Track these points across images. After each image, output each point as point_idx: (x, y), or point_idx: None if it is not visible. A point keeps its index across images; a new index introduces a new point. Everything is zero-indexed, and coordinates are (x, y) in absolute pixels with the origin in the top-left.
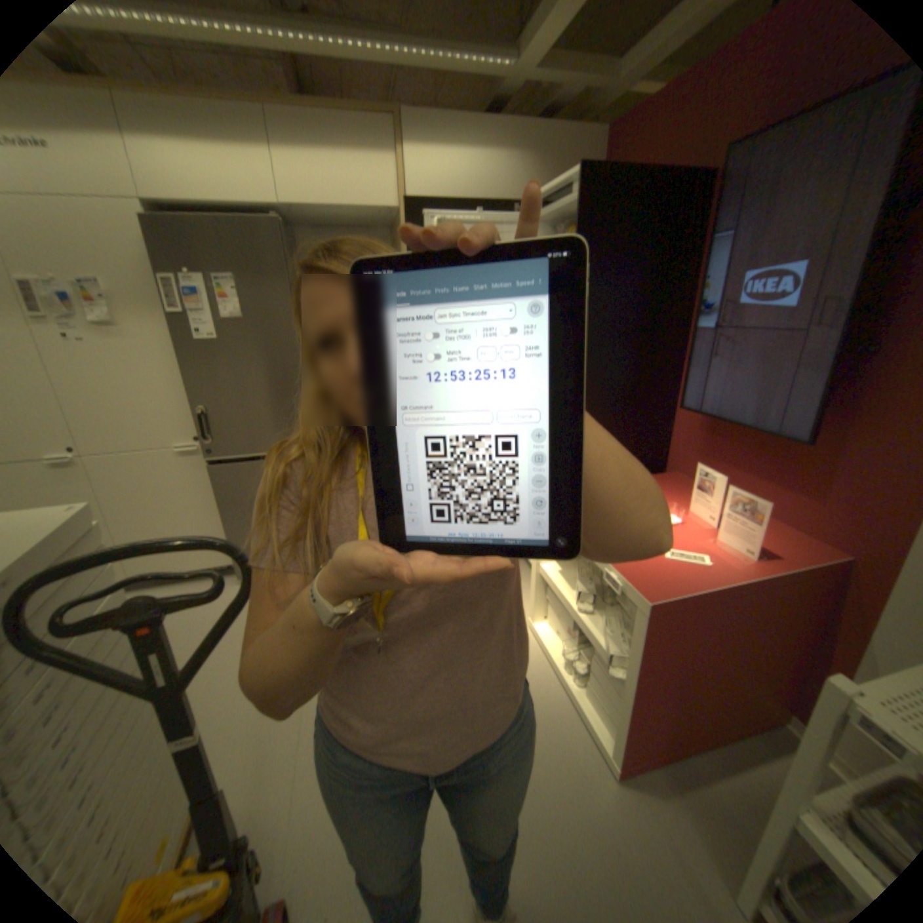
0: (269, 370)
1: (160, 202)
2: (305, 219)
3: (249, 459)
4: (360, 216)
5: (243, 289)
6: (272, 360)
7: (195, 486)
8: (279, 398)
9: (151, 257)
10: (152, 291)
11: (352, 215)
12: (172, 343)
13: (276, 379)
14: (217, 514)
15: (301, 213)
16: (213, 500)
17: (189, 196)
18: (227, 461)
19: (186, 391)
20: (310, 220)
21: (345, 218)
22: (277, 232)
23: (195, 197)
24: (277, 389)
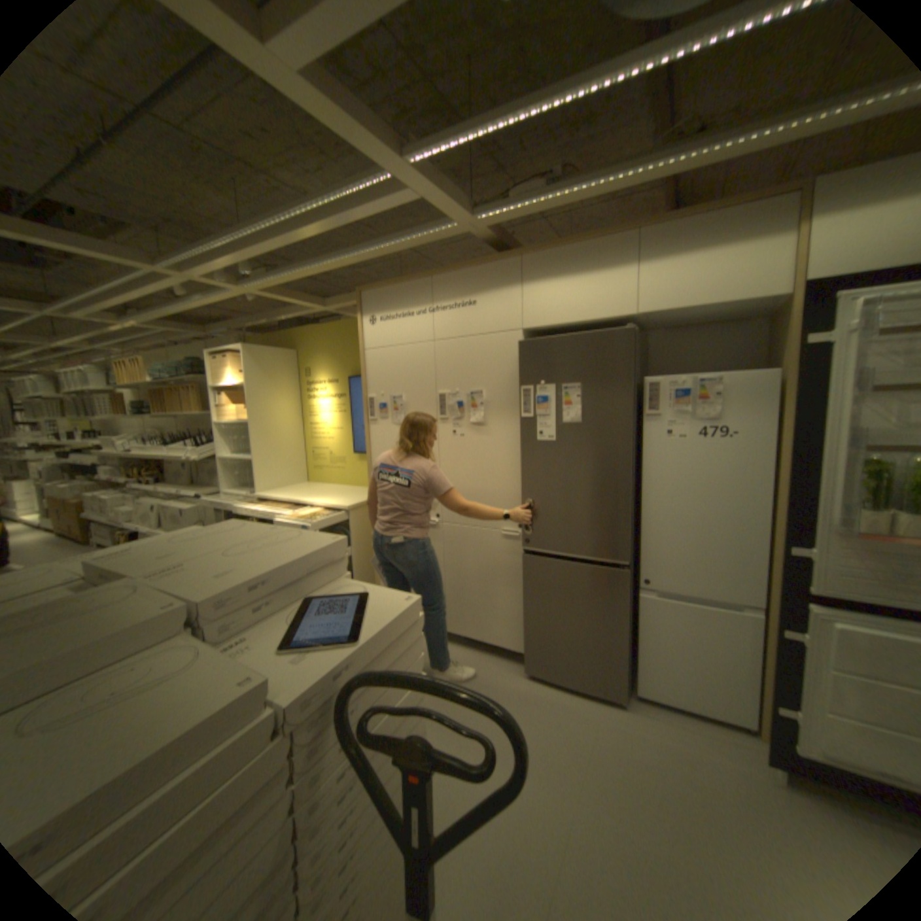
0: (596, 473)
1: (536, 329)
2: (663, 322)
3: (559, 556)
4: (732, 310)
5: (586, 396)
6: (601, 464)
7: (510, 568)
8: (600, 503)
9: (520, 373)
10: (515, 399)
11: (721, 310)
12: (519, 442)
13: (600, 484)
14: (521, 600)
15: (660, 318)
16: (521, 585)
17: (558, 321)
18: (540, 553)
19: (521, 483)
20: (668, 322)
21: (710, 315)
22: (630, 341)
23: (563, 320)
24: (600, 493)
